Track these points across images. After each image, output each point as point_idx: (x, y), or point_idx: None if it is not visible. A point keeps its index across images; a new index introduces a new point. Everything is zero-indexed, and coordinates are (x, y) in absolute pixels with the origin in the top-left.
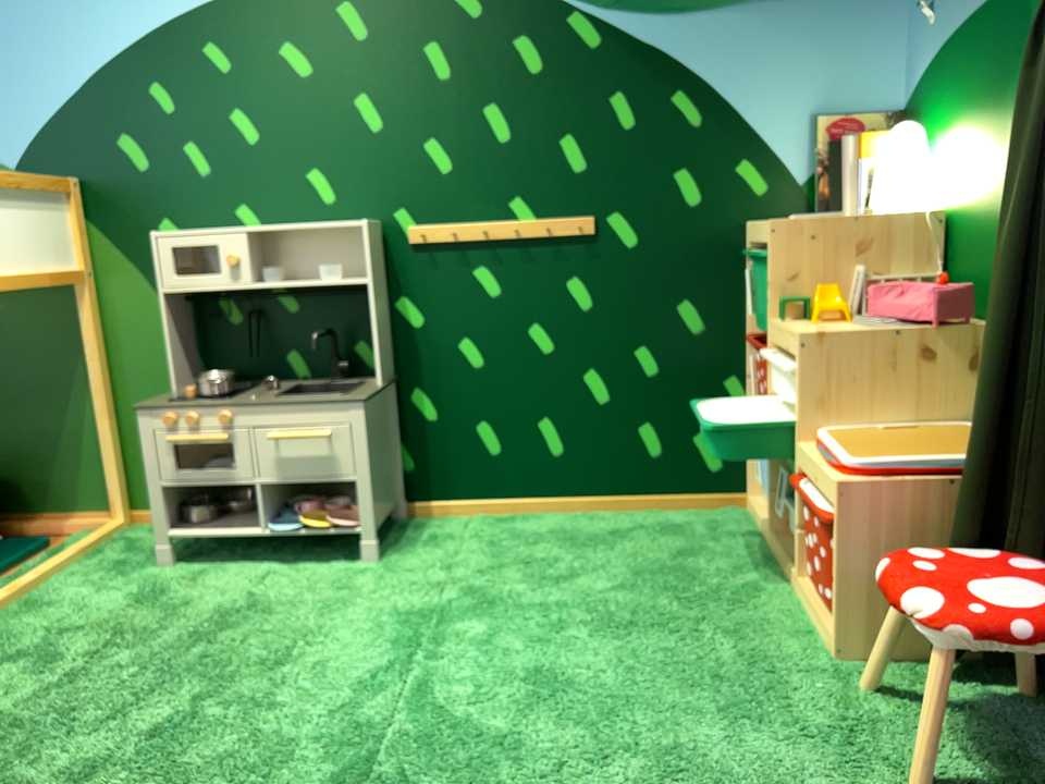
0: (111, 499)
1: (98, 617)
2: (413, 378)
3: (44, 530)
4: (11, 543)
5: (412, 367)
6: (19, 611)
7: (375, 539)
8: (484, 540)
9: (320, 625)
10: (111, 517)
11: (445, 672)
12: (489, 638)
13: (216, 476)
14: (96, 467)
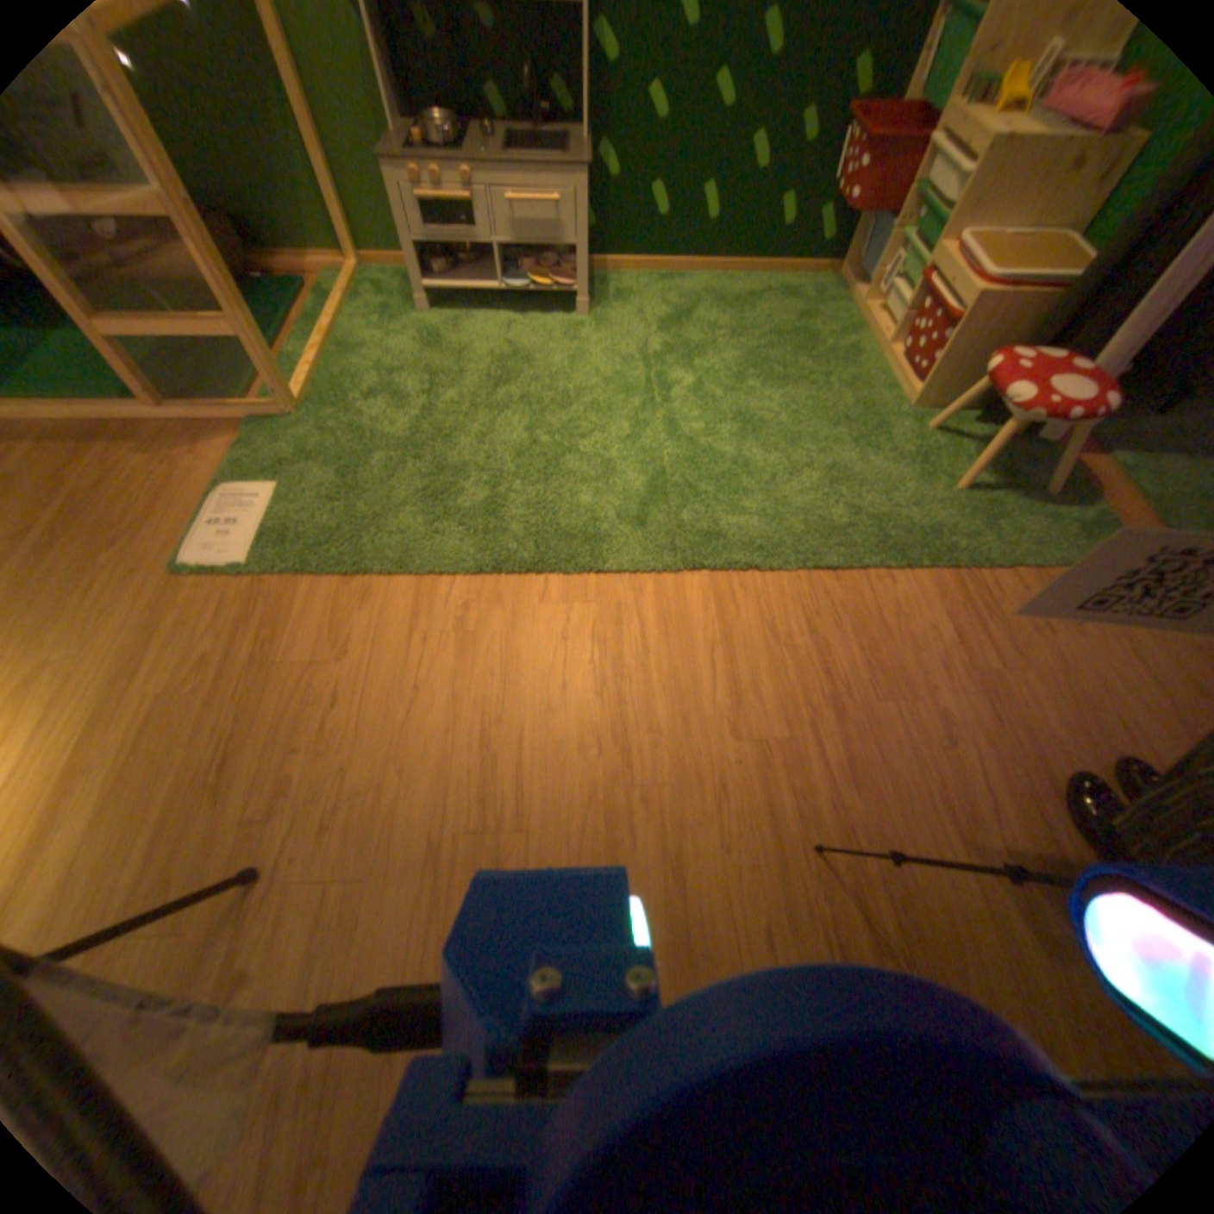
0: (339, 238)
1: (404, 357)
2: (601, 125)
3: (286, 264)
4: (265, 278)
5: (601, 111)
6: (336, 348)
7: (584, 294)
8: (654, 294)
9: (572, 368)
10: (339, 255)
11: (675, 408)
12: (693, 383)
13: (446, 227)
14: (313, 203)
